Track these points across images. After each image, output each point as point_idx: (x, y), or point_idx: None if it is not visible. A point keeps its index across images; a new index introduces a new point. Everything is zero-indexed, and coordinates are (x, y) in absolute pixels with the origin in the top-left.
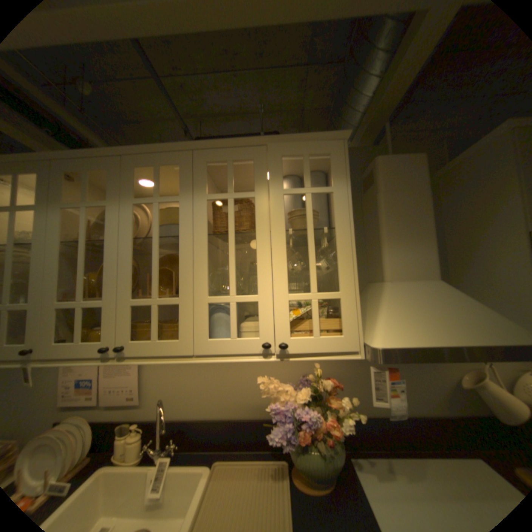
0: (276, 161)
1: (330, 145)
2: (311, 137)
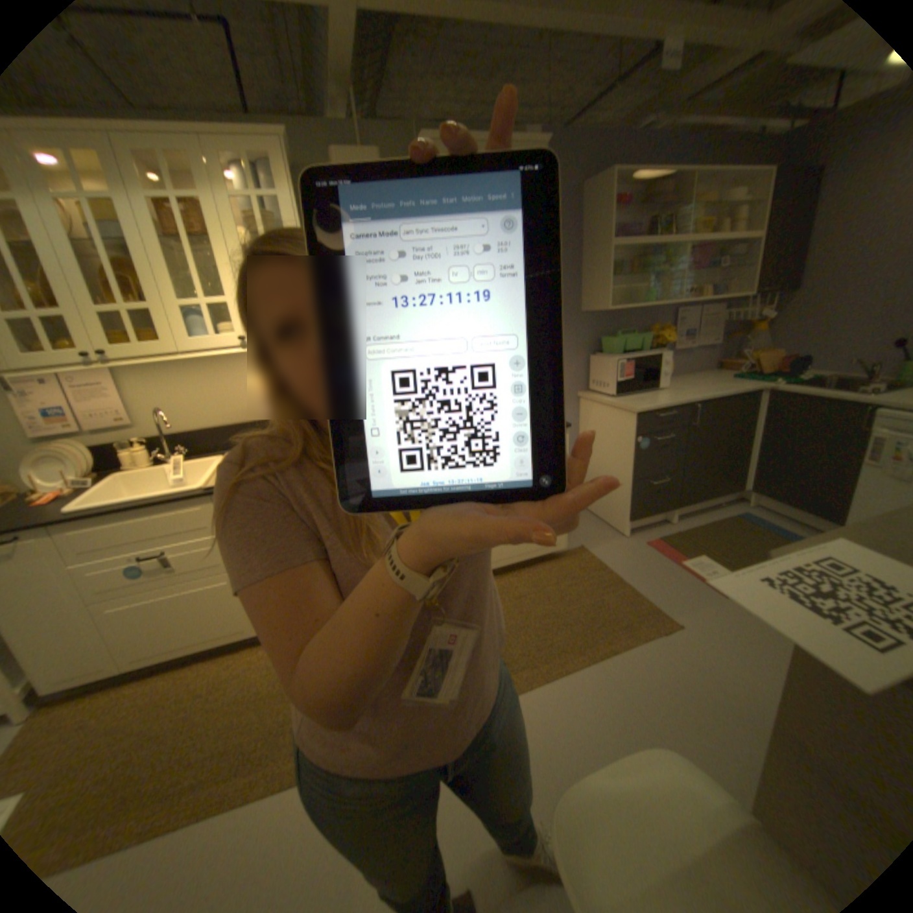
0: (213, 157)
1: (267, 142)
2: (246, 131)
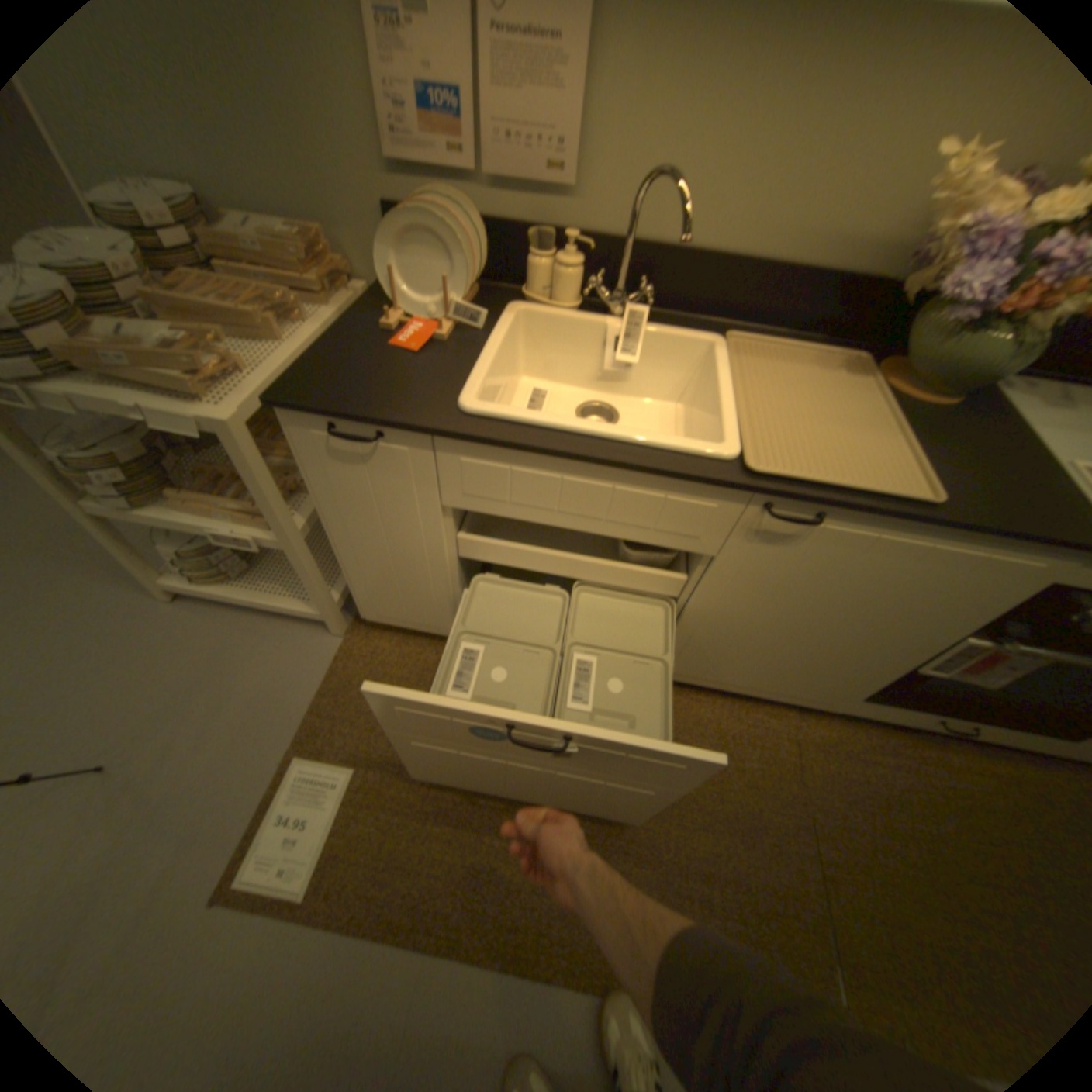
0: None
1: None
2: None
